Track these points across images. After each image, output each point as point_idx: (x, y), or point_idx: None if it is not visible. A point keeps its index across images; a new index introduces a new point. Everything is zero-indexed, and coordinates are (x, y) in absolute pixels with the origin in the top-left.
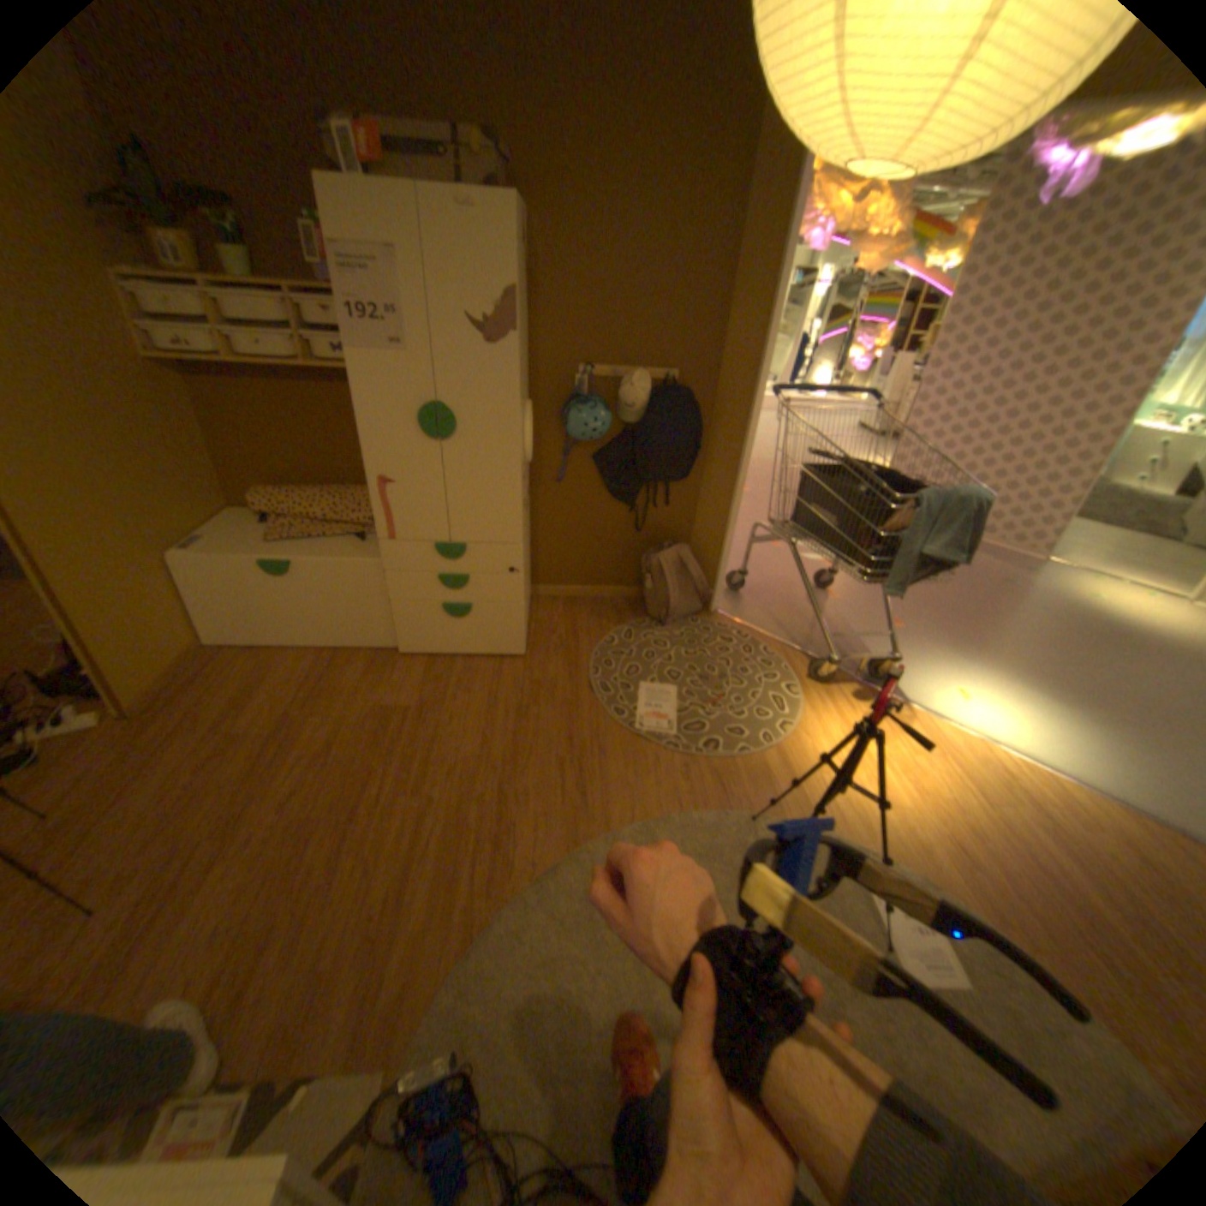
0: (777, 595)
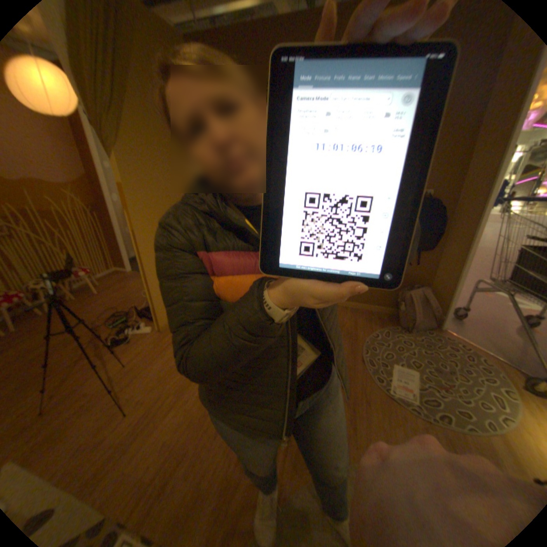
0: (495, 326)
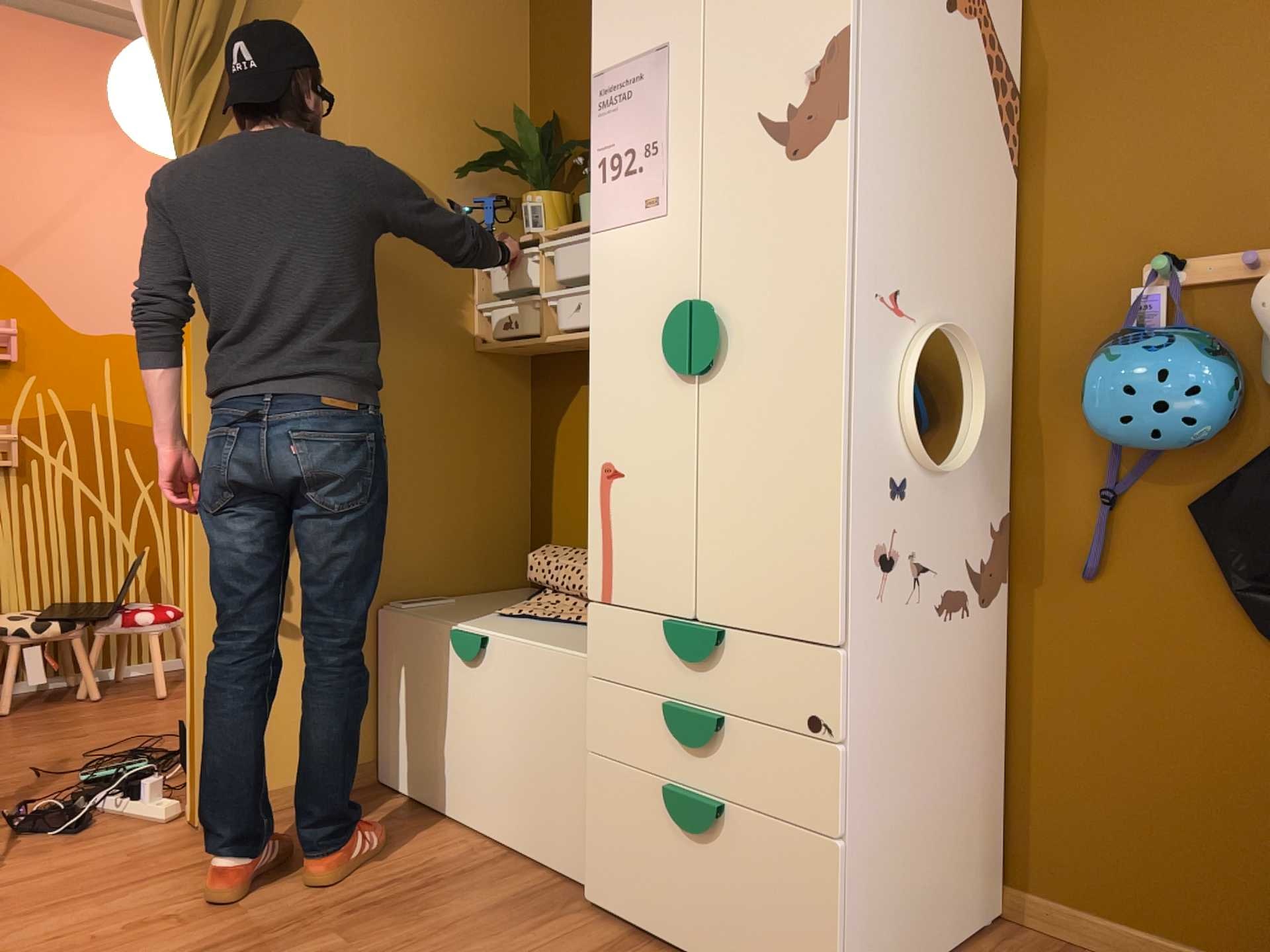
0: None
